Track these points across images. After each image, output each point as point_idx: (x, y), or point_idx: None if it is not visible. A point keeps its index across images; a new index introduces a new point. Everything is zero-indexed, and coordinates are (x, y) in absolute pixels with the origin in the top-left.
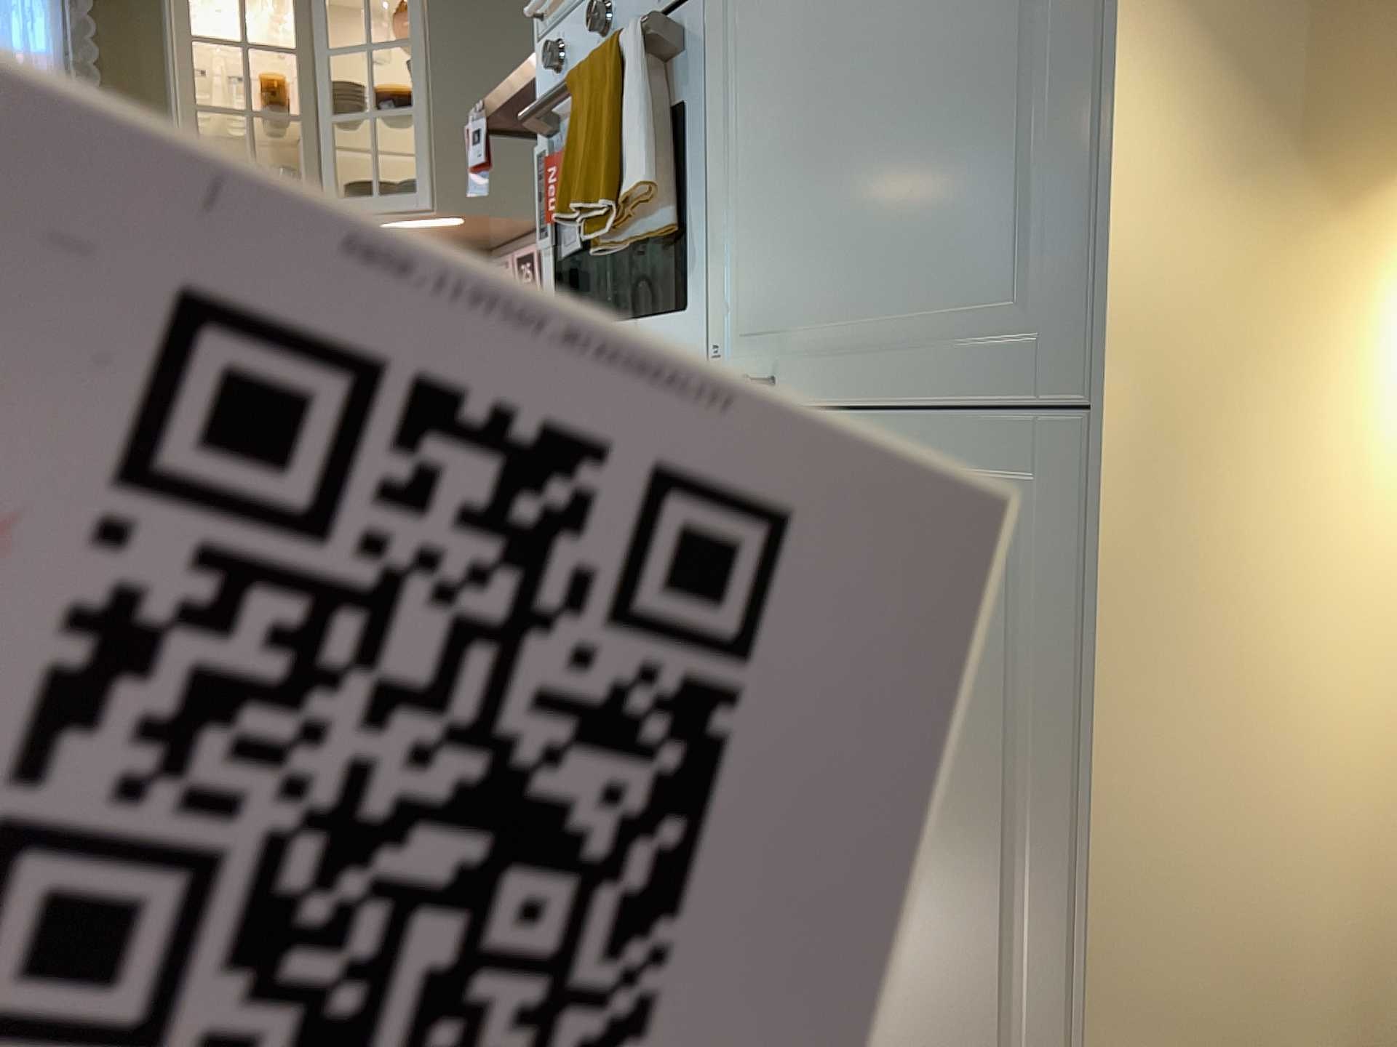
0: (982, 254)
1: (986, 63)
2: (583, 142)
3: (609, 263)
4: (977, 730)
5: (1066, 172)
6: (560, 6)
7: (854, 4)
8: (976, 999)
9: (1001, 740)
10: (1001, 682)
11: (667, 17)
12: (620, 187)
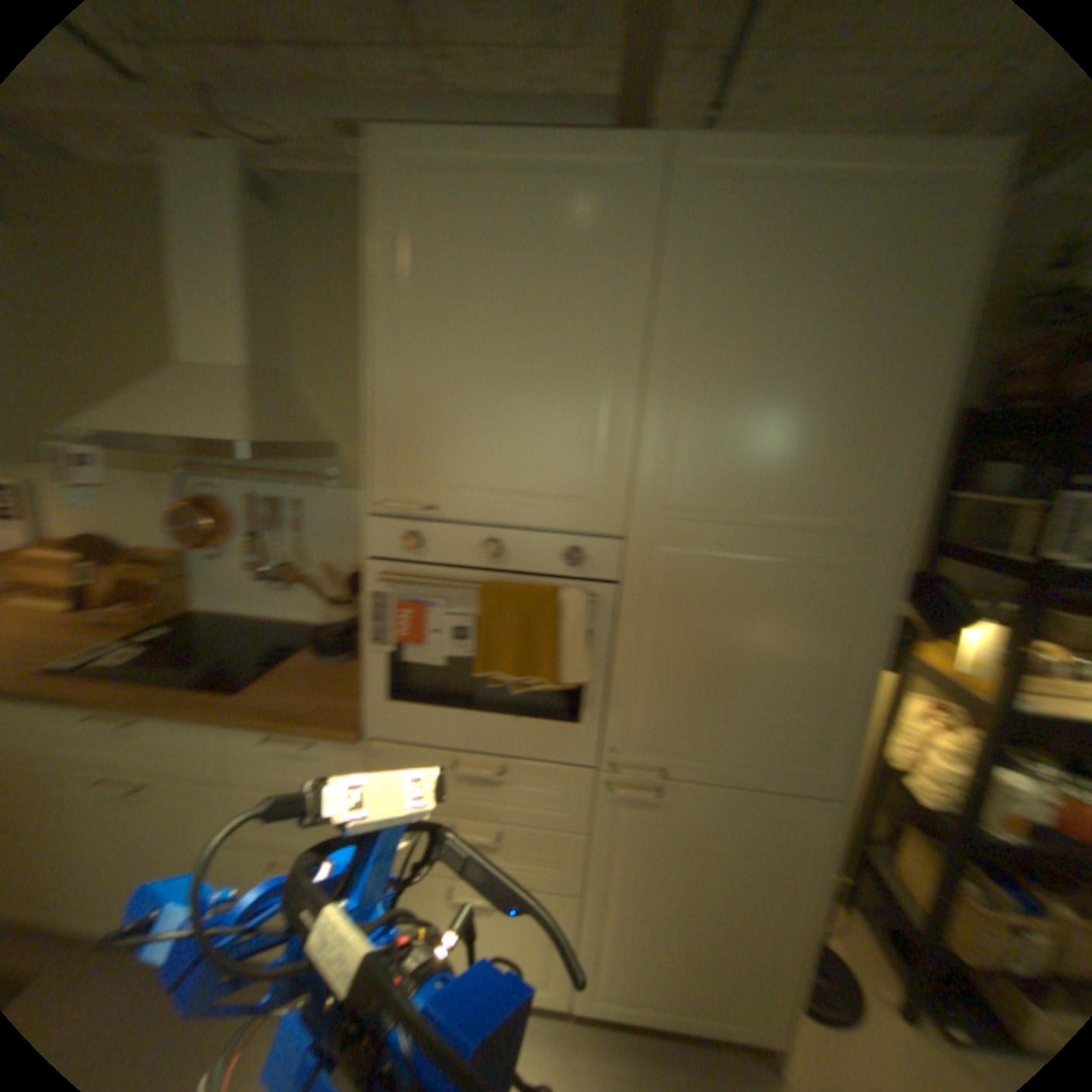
0: (795, 748)
1: (807, 691)
2: (506, 636)
3: (505, 692)
4: (767, 887)
5: (836, 734)
6: (413, 507)
7: (736, 642)
8: (753, 963)
9: (779, 889)
10: (782, 873)
11: (601, 598)
12: (559, 676)
